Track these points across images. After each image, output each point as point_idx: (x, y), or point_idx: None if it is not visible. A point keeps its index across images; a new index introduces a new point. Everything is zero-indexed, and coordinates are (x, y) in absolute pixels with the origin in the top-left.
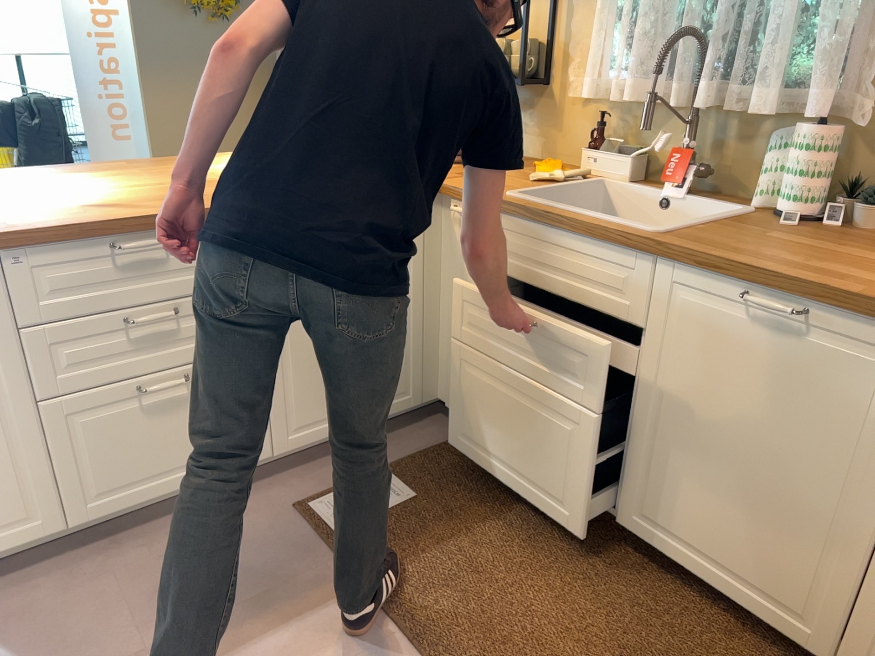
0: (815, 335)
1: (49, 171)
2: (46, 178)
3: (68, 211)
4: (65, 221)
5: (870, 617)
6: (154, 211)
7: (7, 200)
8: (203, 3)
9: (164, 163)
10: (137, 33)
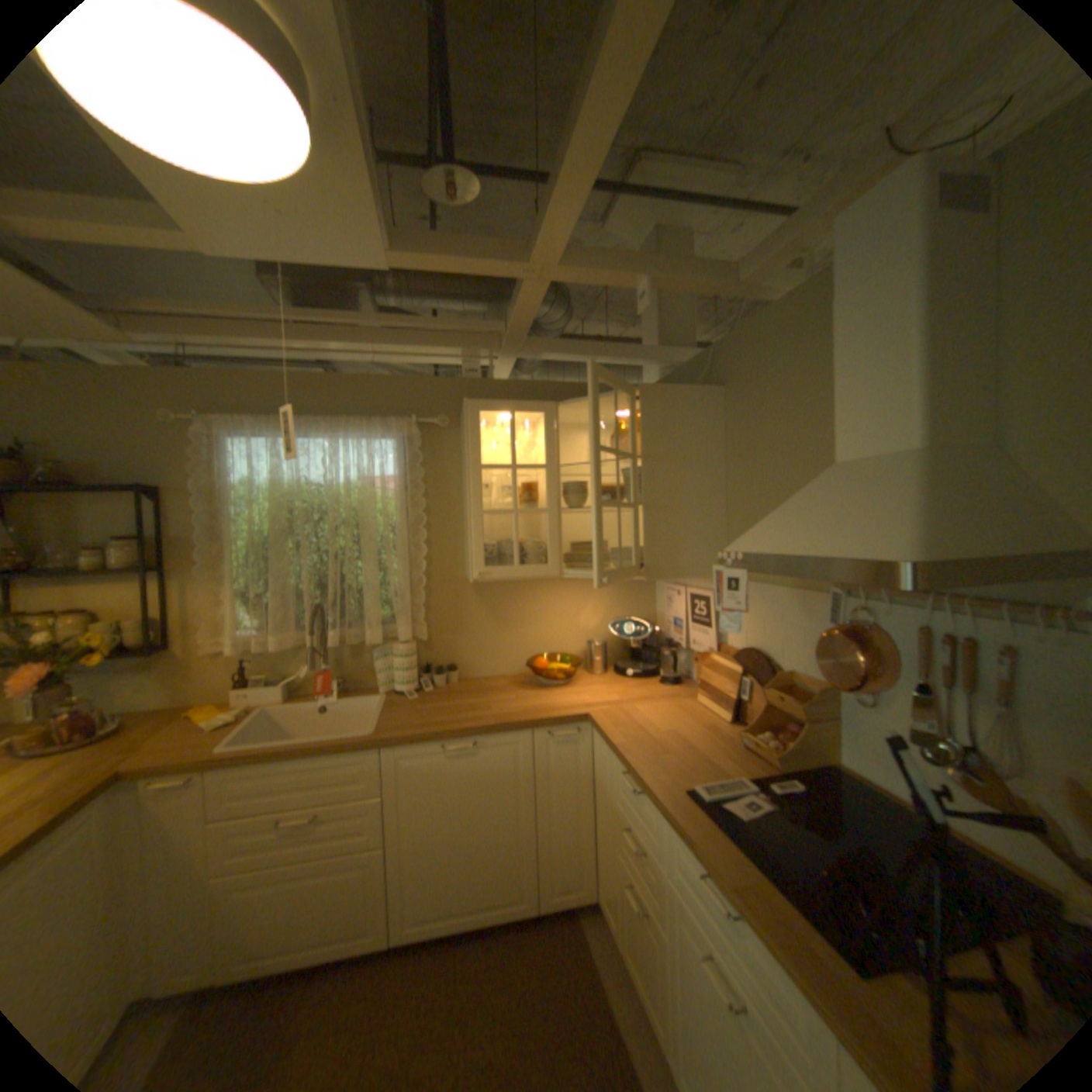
0: (481, 752)
1: None
2: None
3: None
4: None
5: (545, 873)
6: None
7: None
8: None
9: None
10: None
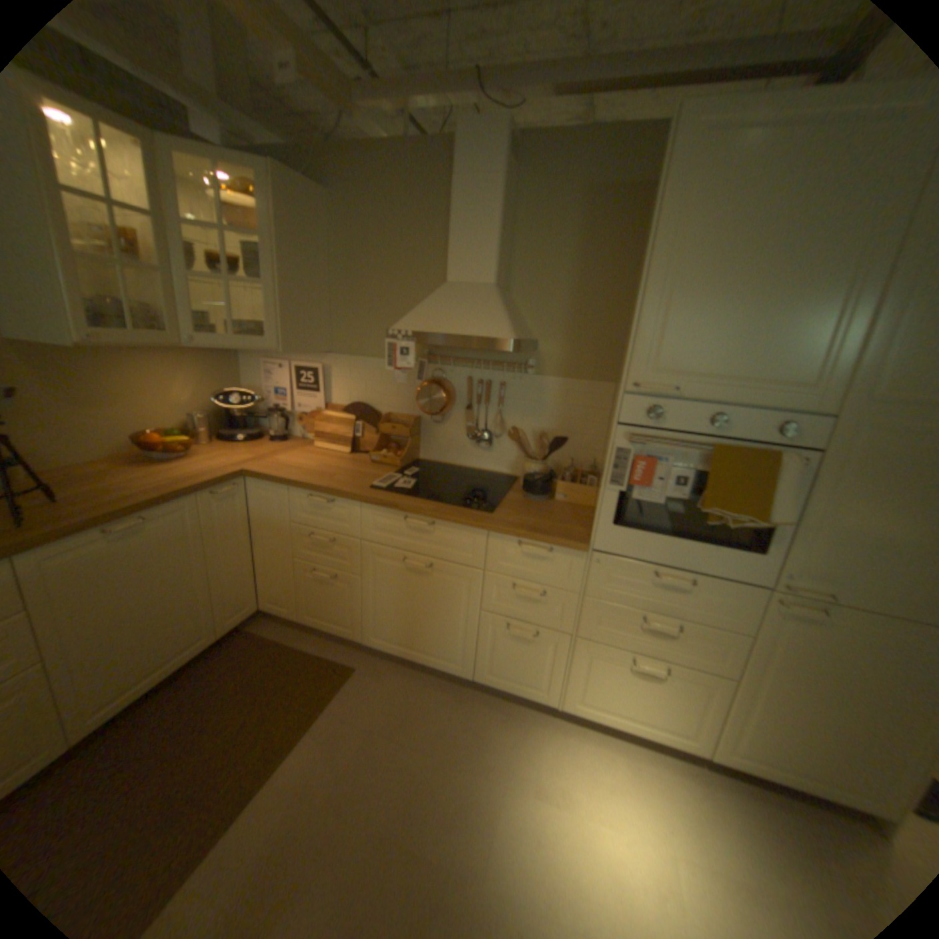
0: (148, 526)
1: None
2: None
3: None
4: None
5: (218, 607)
6: None
7: None
8: None
9: None
10: None
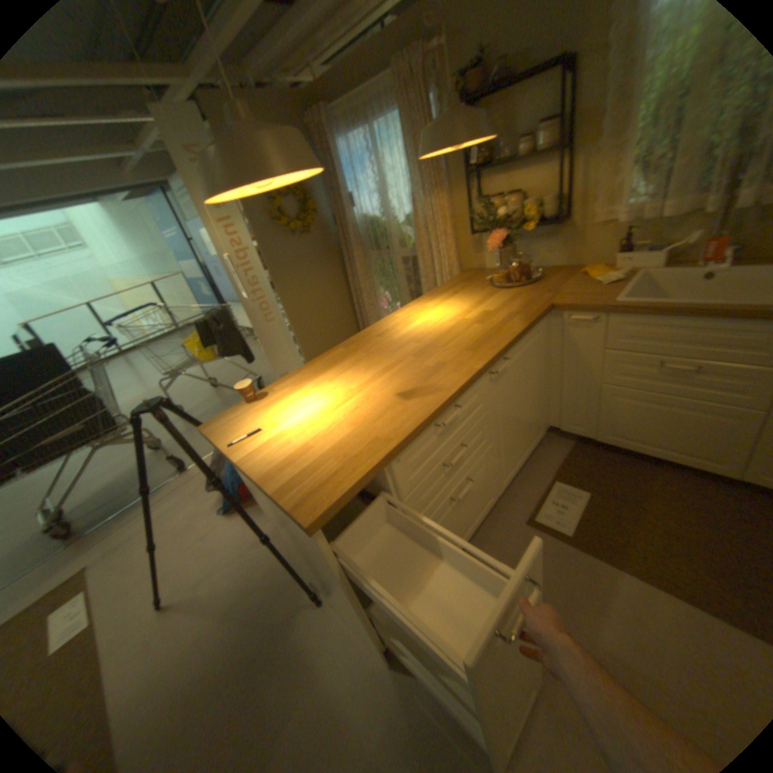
0: None
1: (309, 372)
2: (318, 379)
3: (391, 409)
4: (409, 421)
5: None
6: (444, 390)
7: (332, 409)
8: (294, 226)
9: (362, 341)
10: (262, 257)
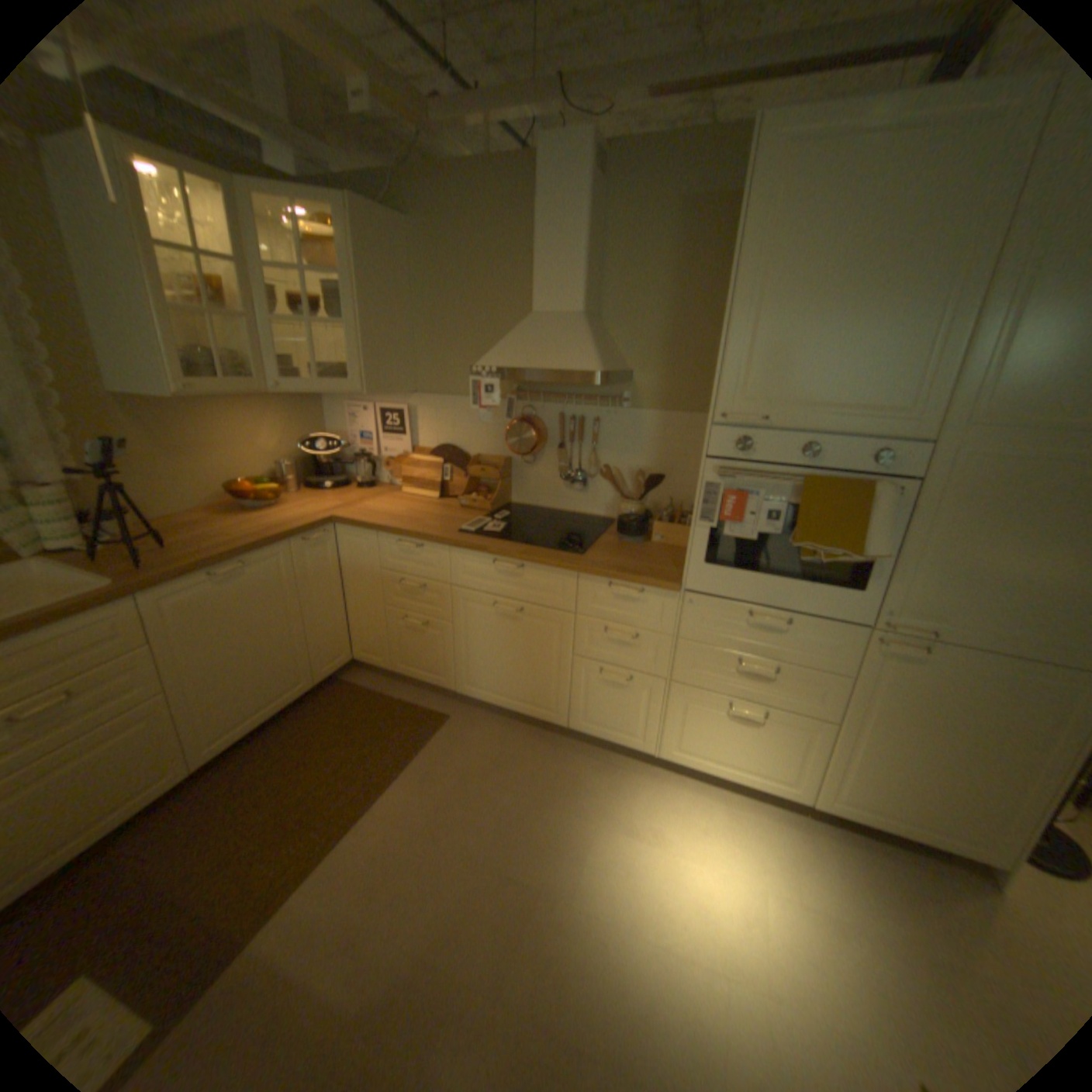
0: (247, 571)
1: None
2: None
3: None
4: None
5: (315, 654)
6: None
7: None
8: None
9: None
10: None
